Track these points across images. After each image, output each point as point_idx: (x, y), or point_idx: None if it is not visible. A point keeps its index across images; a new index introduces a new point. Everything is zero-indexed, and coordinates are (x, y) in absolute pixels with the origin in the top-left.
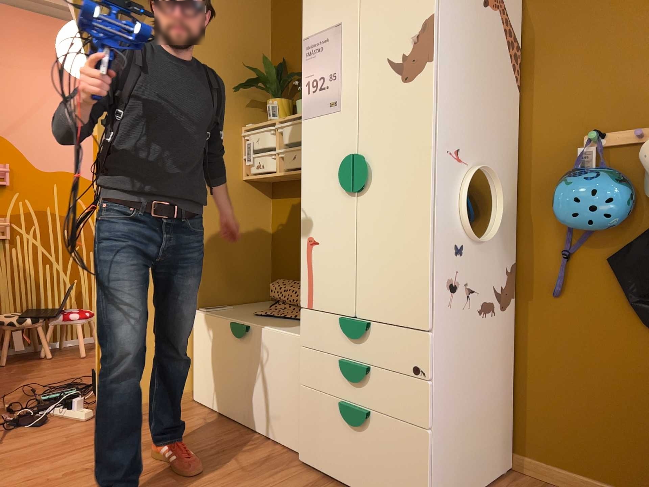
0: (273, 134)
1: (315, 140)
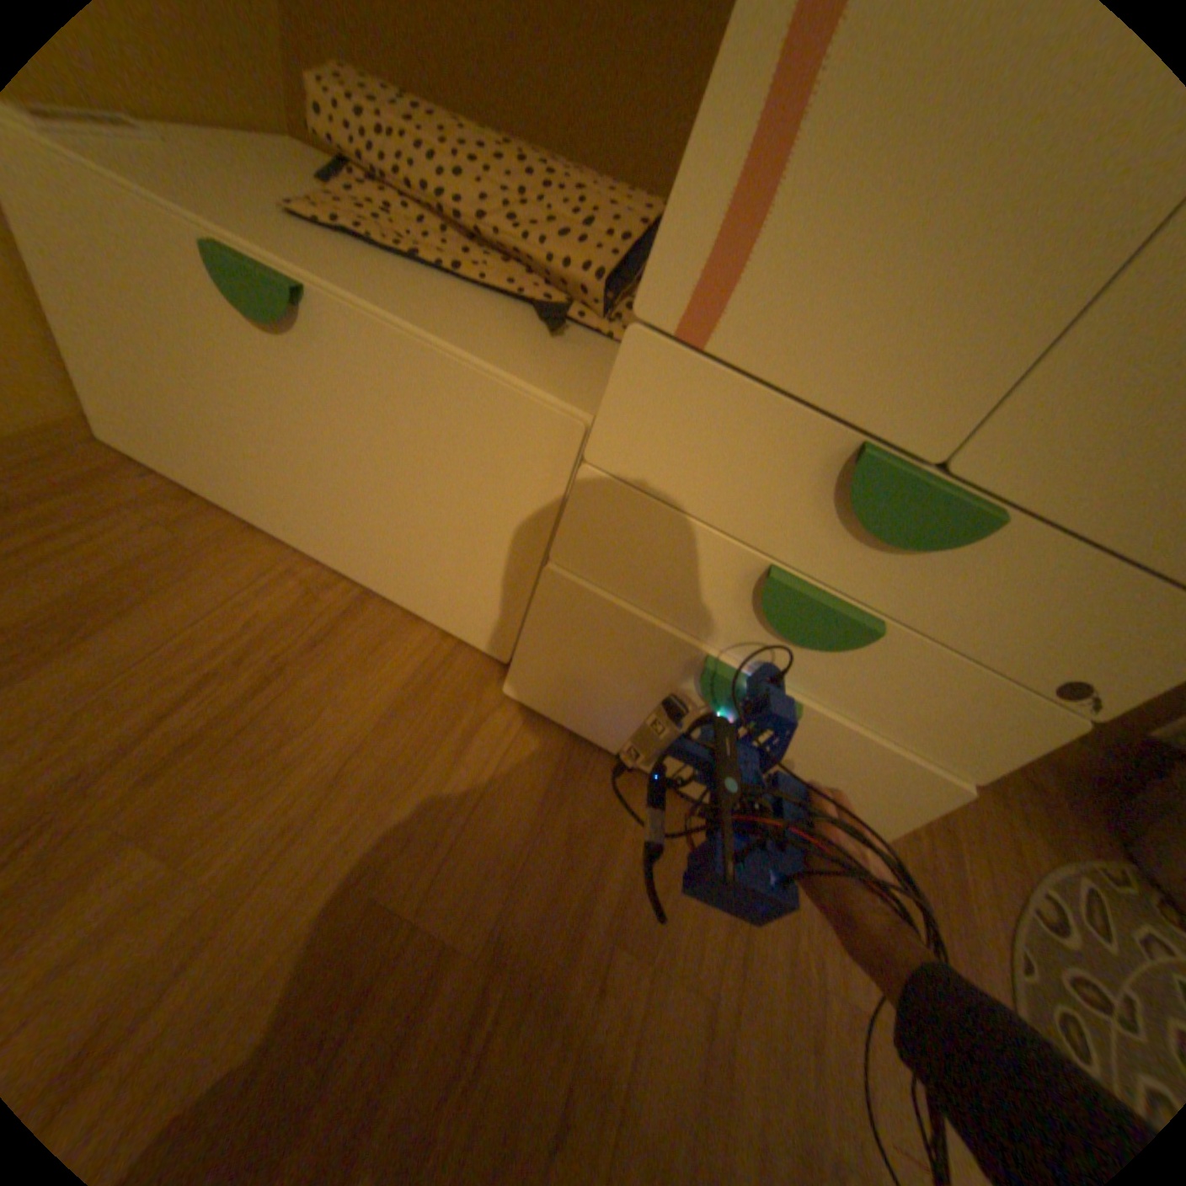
0: None
1: None
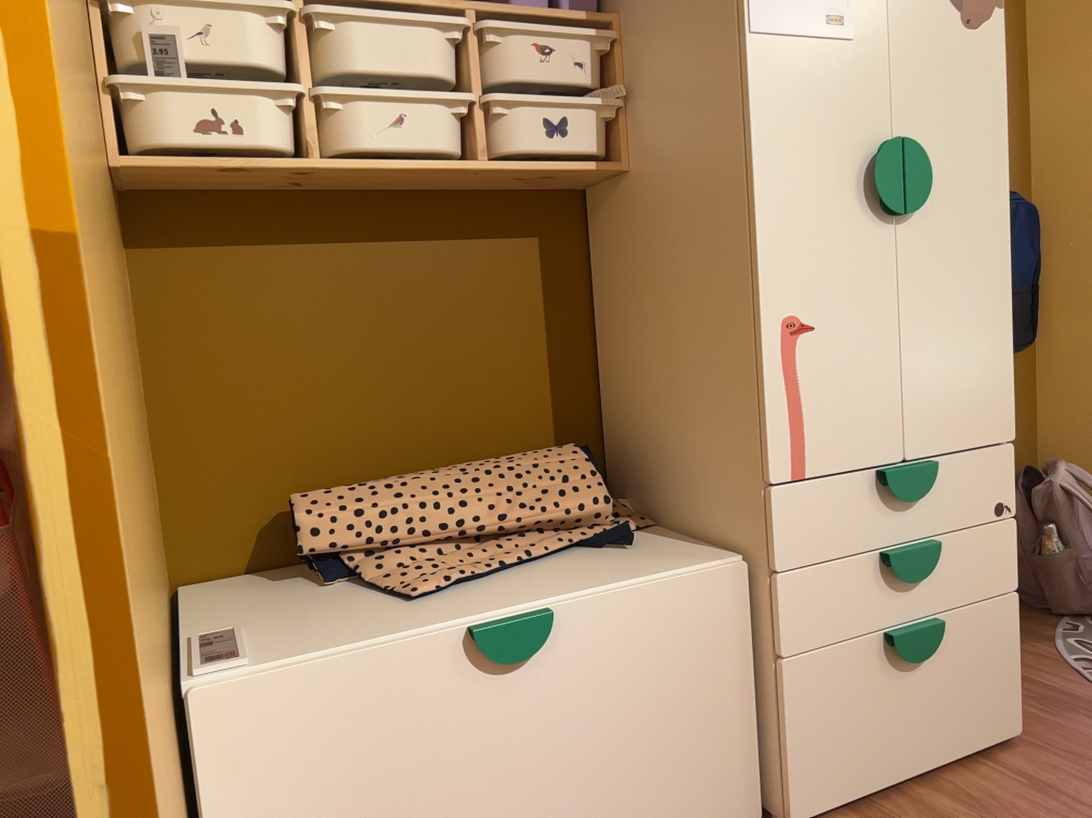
0: (274, 33)
1: (792, 91)
